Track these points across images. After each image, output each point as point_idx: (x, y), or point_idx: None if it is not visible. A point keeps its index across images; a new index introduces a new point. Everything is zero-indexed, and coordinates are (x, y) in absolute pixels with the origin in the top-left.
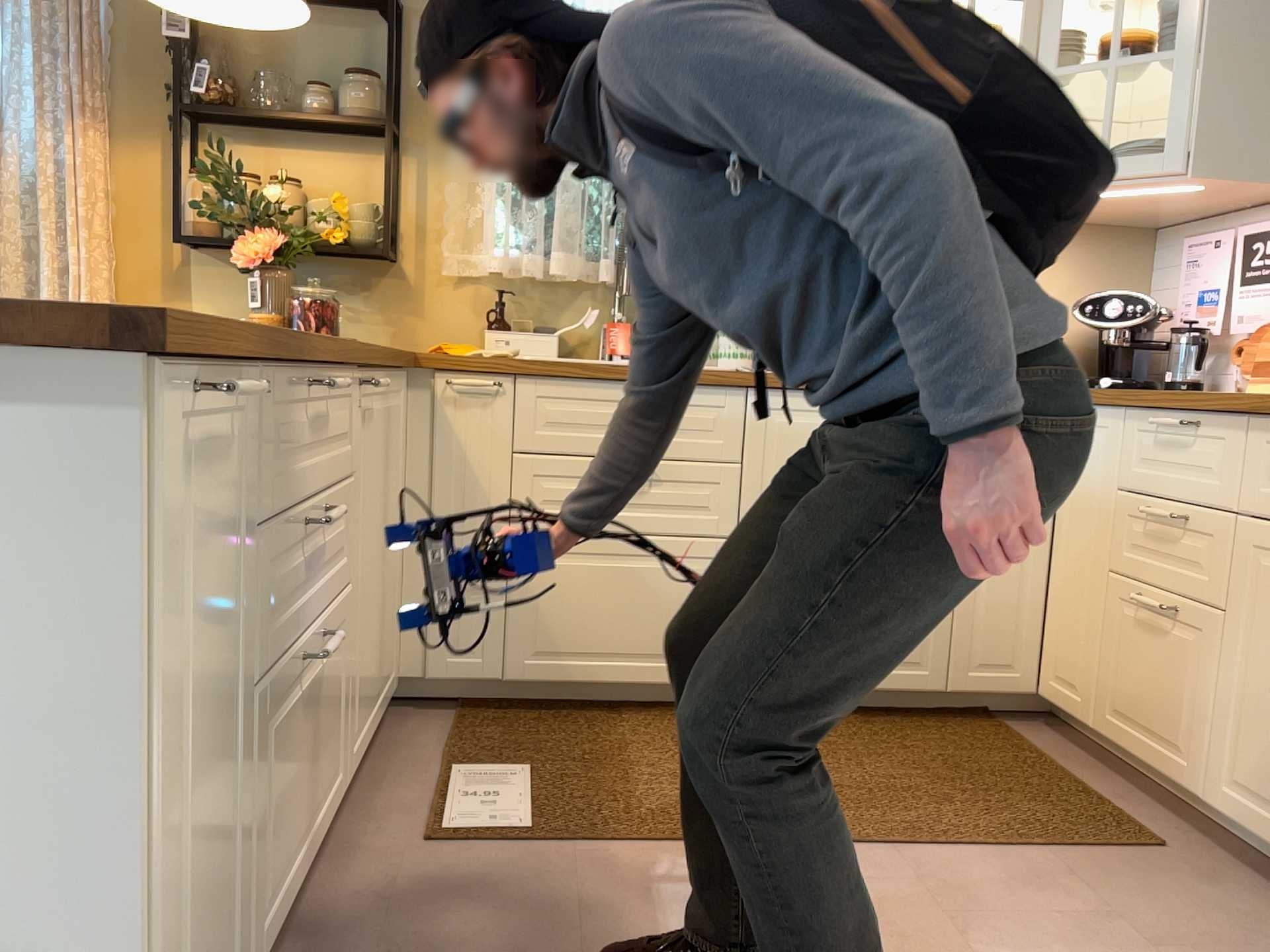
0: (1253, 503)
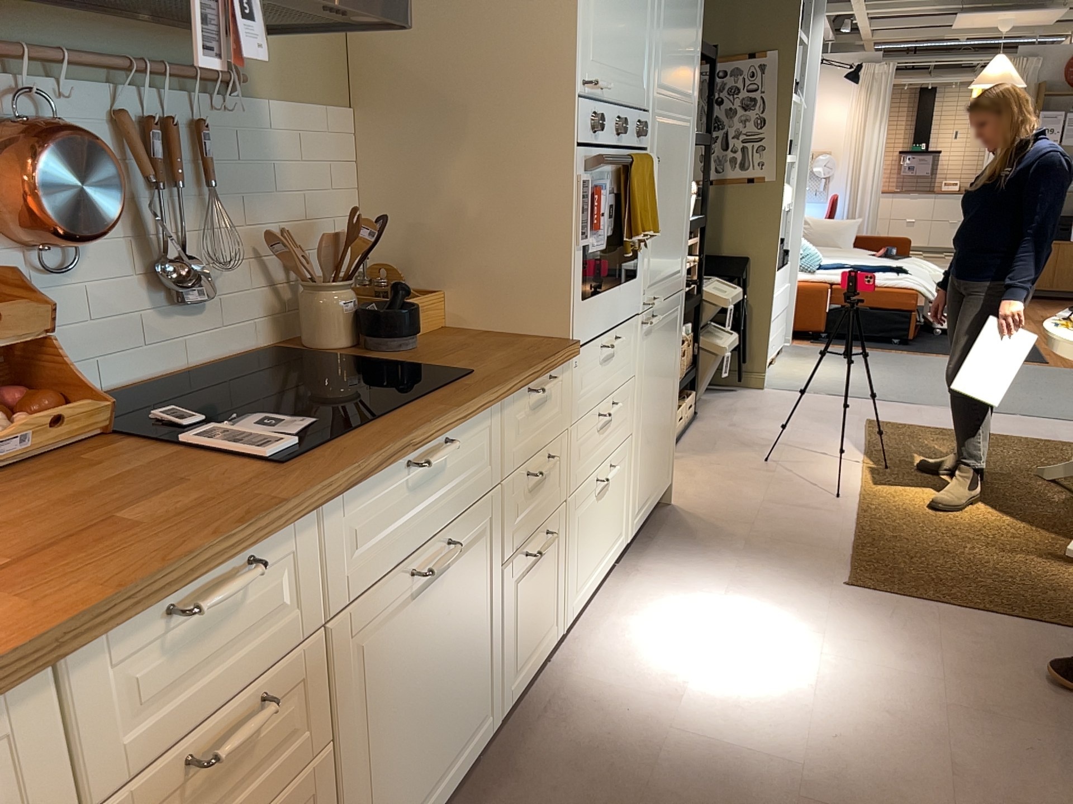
0: (340, 594)
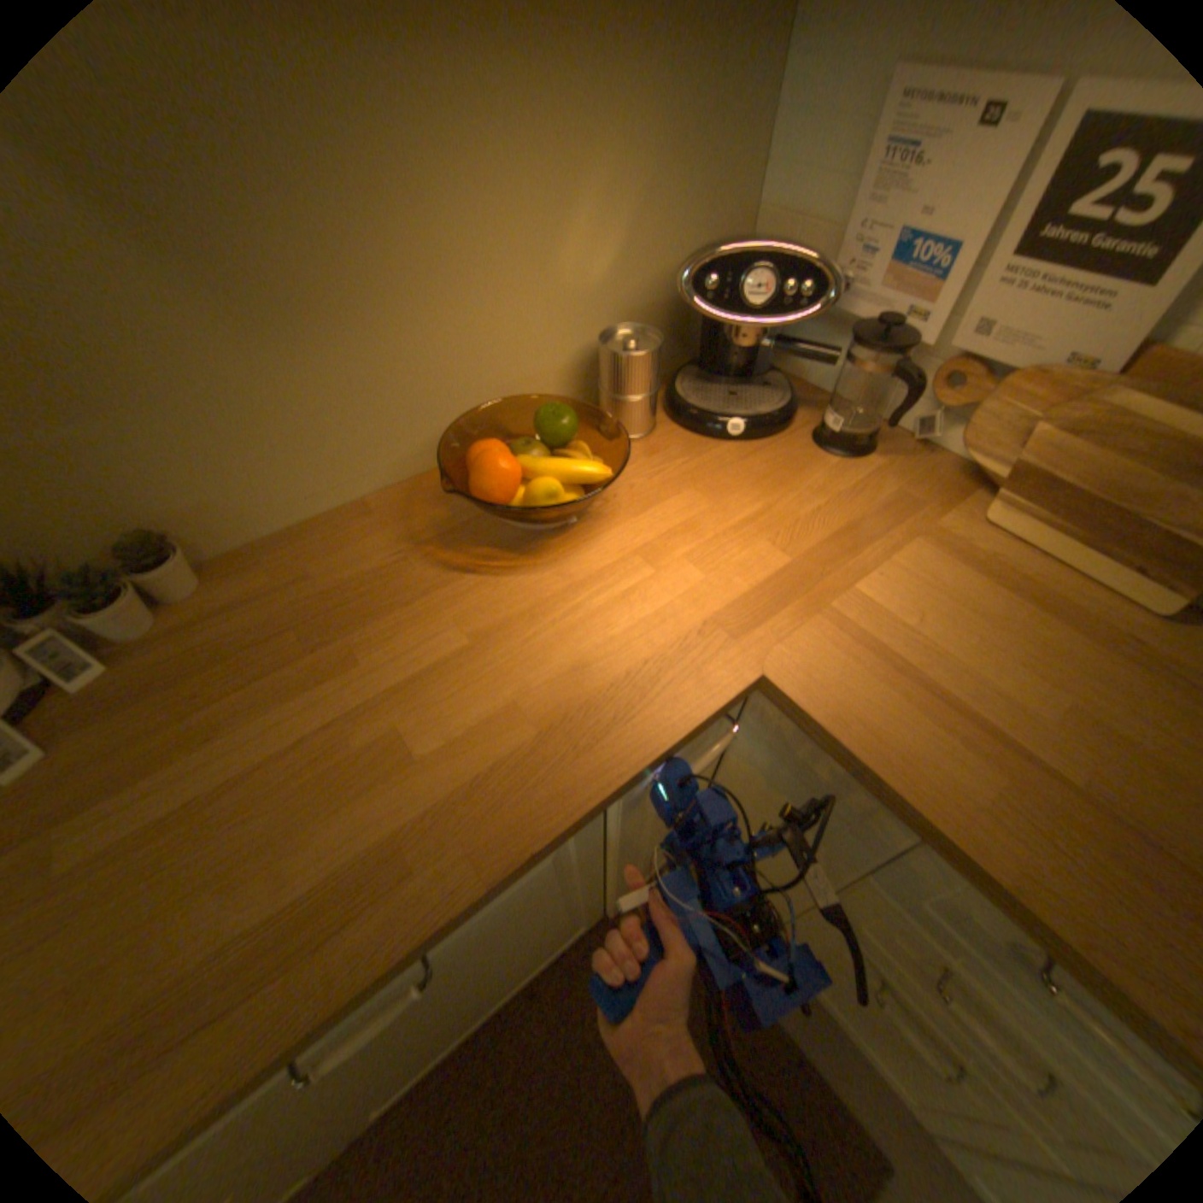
0: None
